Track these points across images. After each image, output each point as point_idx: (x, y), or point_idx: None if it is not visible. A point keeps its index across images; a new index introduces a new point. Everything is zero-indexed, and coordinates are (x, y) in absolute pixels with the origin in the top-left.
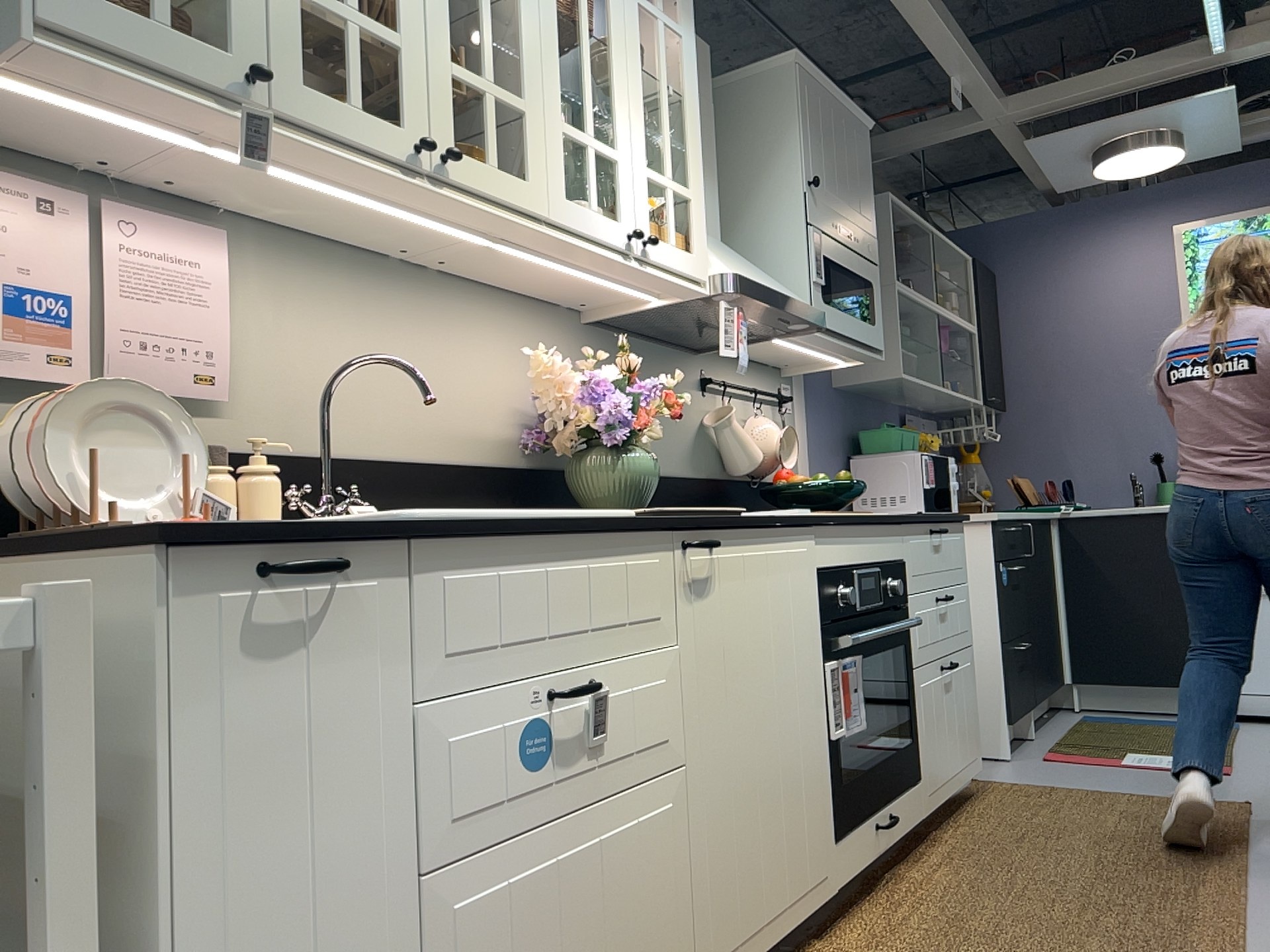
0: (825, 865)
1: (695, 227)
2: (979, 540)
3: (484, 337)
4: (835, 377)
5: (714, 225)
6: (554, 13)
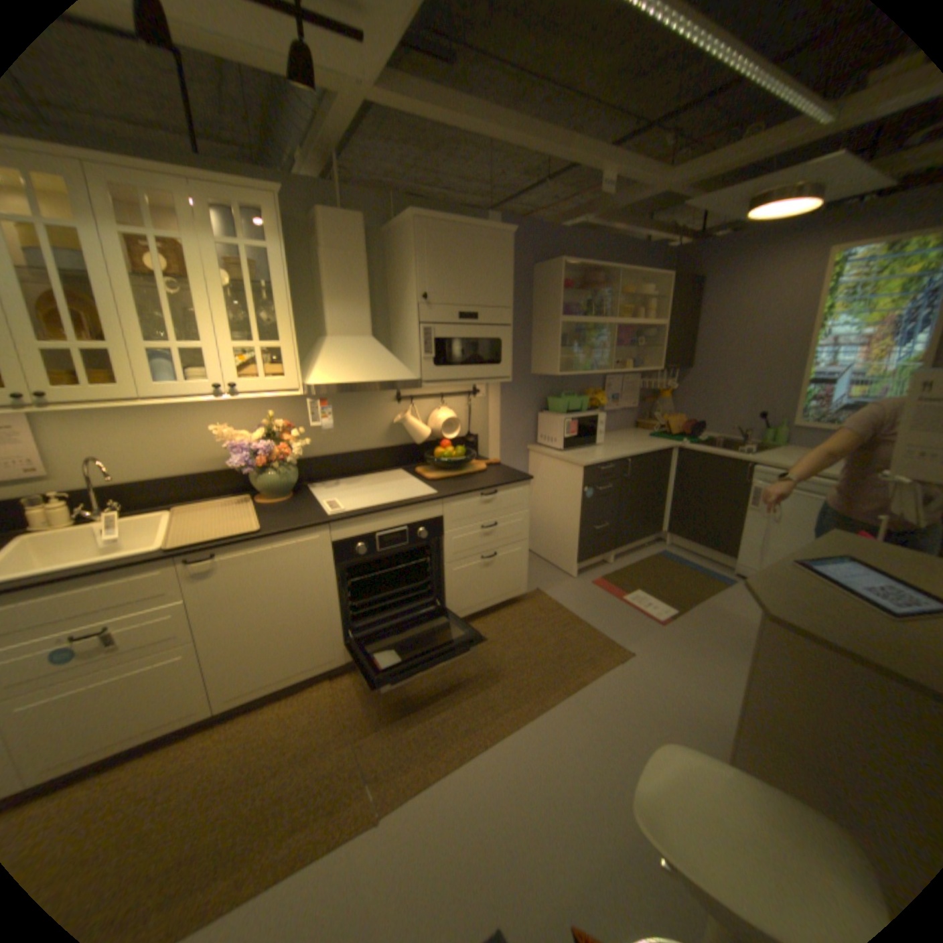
0: (331, 657)
1: (286, 362)
2: (577, 473)
3: (212, 413)
4: (531, 368)
5: (361, 330)
6: (127, 282)
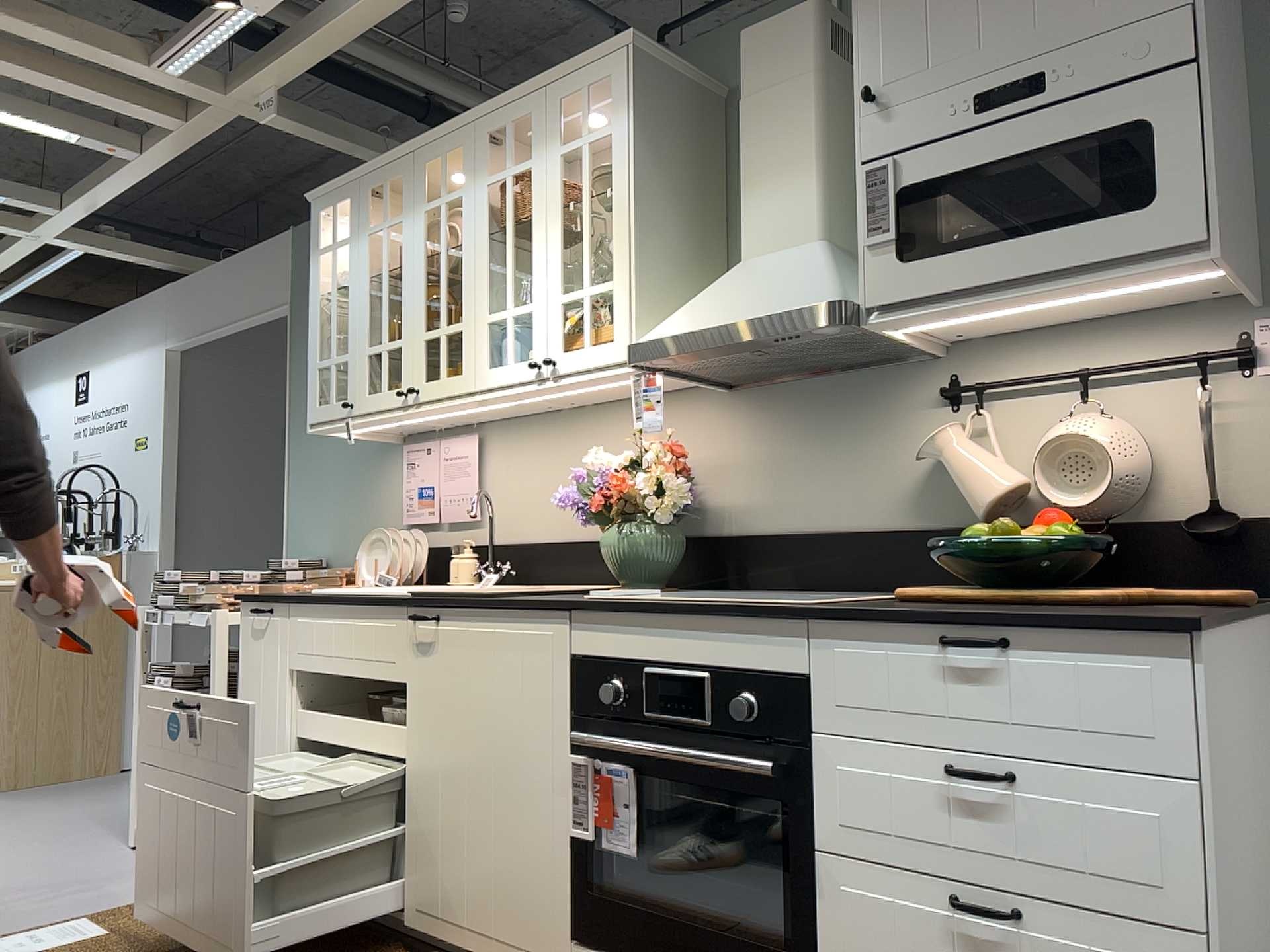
0: (547, 946)
1: (615, 312)
2: None
3: (624, 438)
4: None
5: (796, 231)
6: (484, 242)
